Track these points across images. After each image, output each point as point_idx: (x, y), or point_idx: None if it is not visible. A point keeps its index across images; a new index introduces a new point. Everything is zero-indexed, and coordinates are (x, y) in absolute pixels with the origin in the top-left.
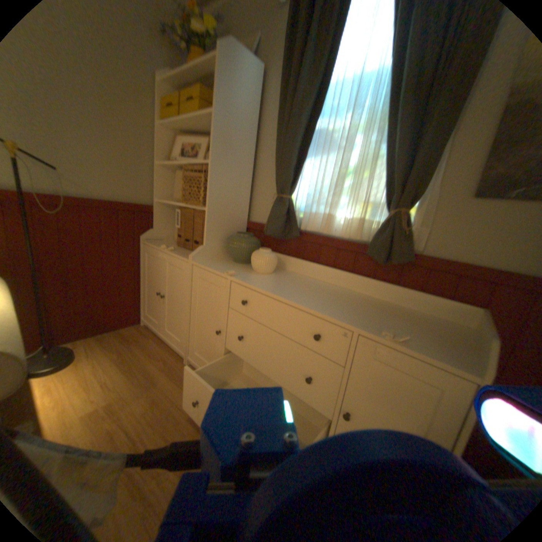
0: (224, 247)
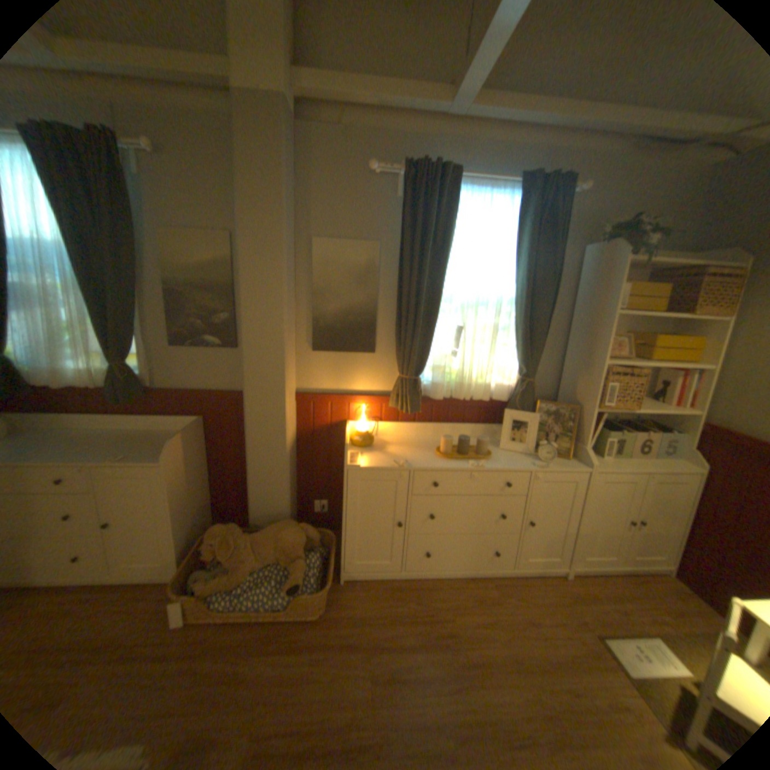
0: None
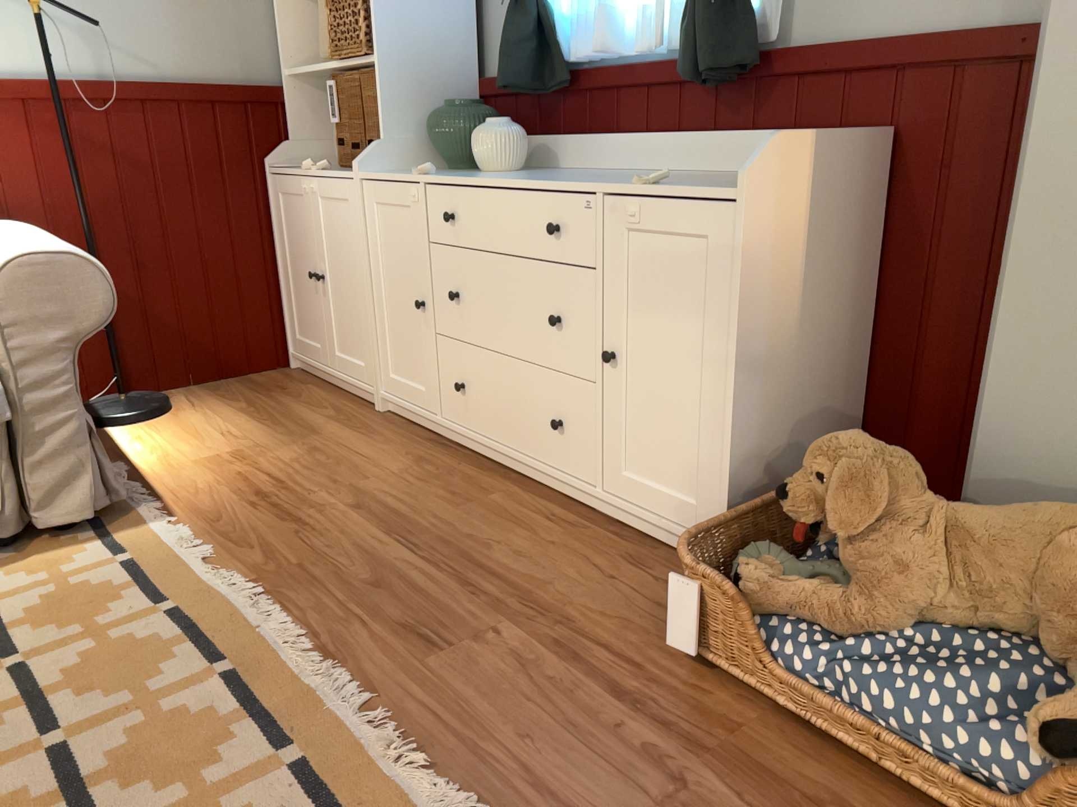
0: (426, 144)
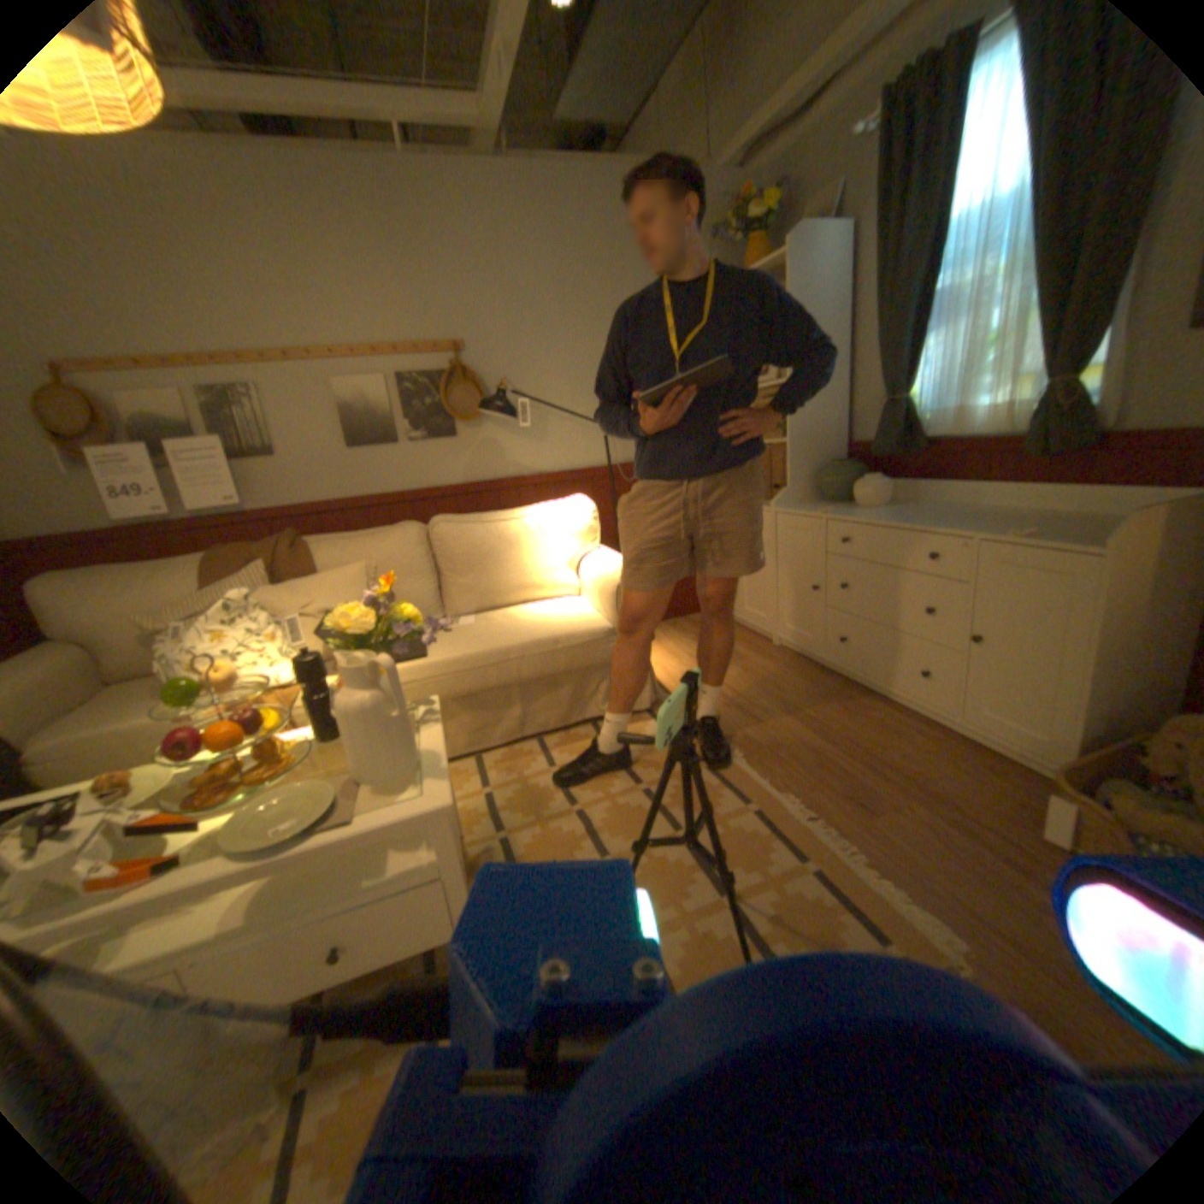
0: (815, 485)
